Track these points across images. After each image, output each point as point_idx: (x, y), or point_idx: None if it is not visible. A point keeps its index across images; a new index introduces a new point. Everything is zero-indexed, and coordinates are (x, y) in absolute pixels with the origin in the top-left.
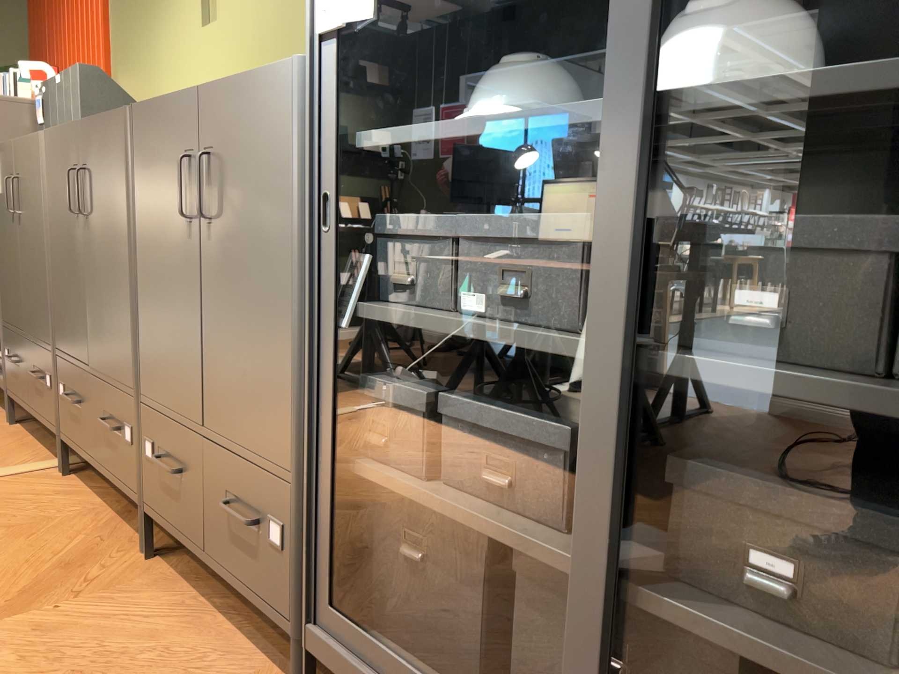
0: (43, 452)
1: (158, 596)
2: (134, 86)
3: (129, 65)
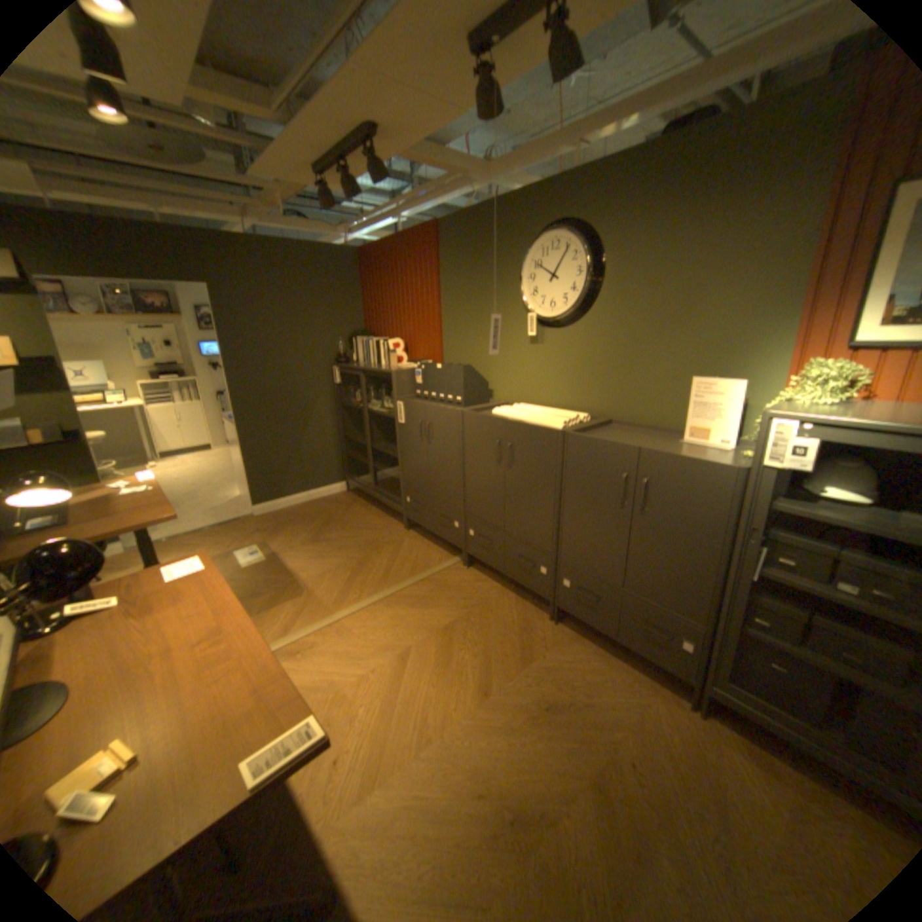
0: (442, 551)
1: (579, 647)
2: (464, 358)
3: (459, 346)
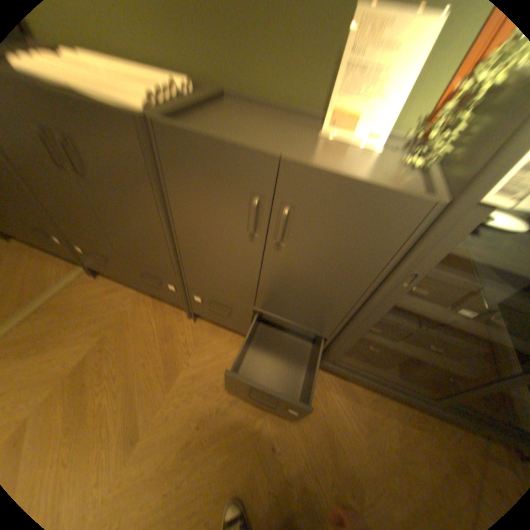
0: (58, 260)
1: (217, 338)
2: None
3: None
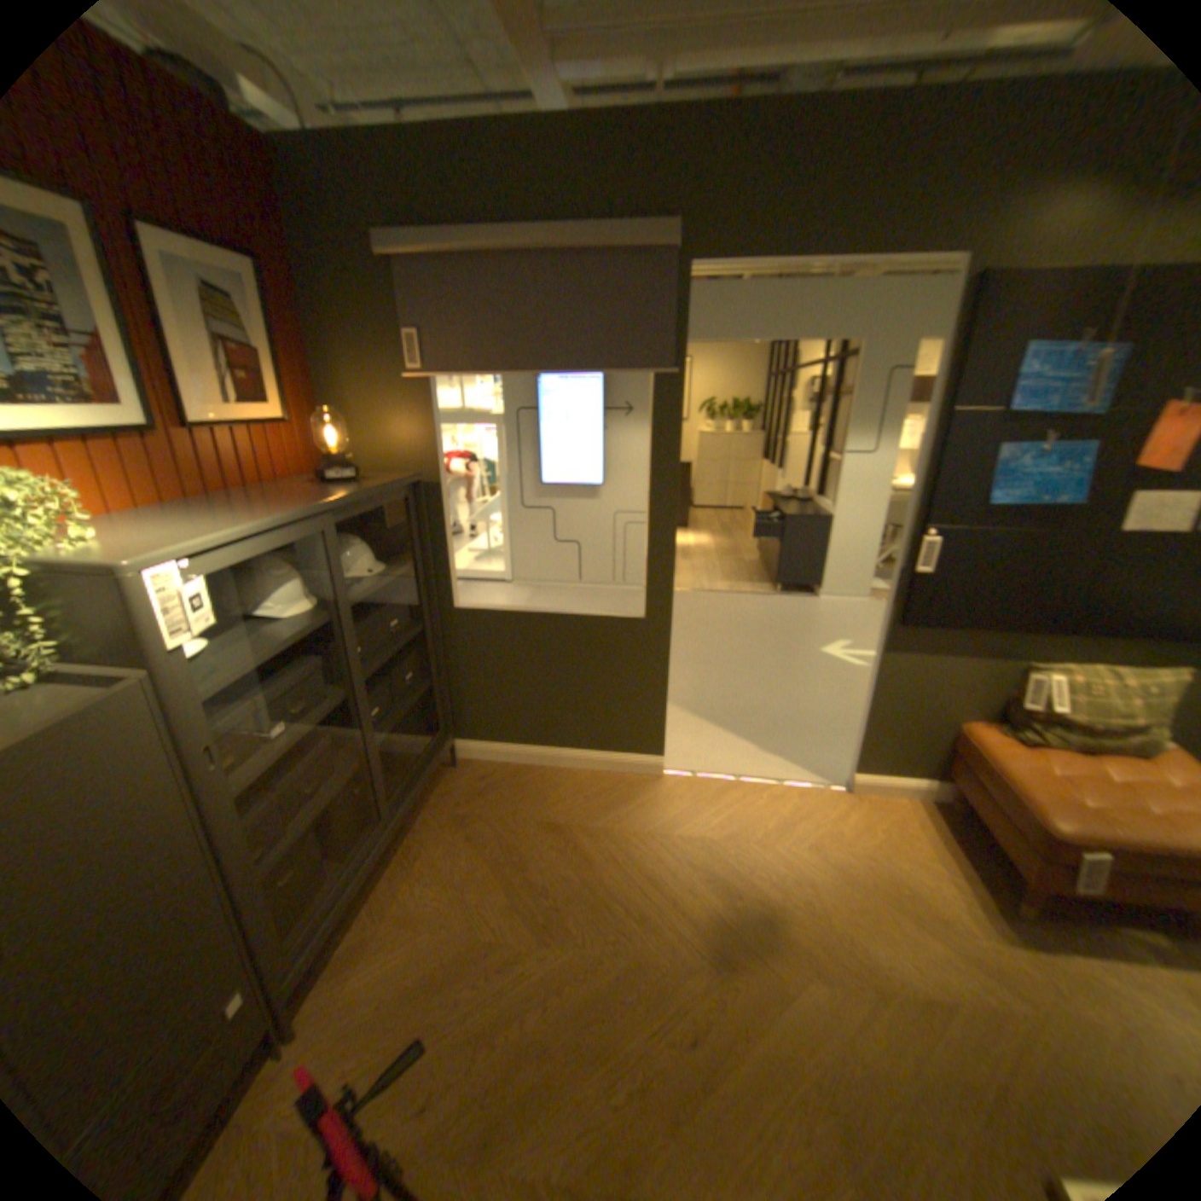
0: None
1: None
2: None
3: None
